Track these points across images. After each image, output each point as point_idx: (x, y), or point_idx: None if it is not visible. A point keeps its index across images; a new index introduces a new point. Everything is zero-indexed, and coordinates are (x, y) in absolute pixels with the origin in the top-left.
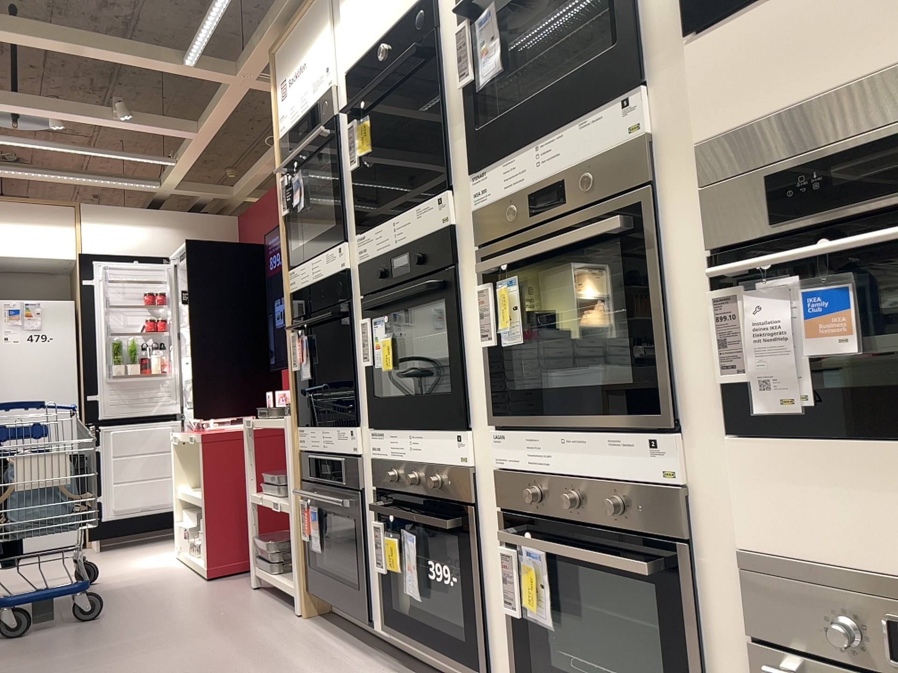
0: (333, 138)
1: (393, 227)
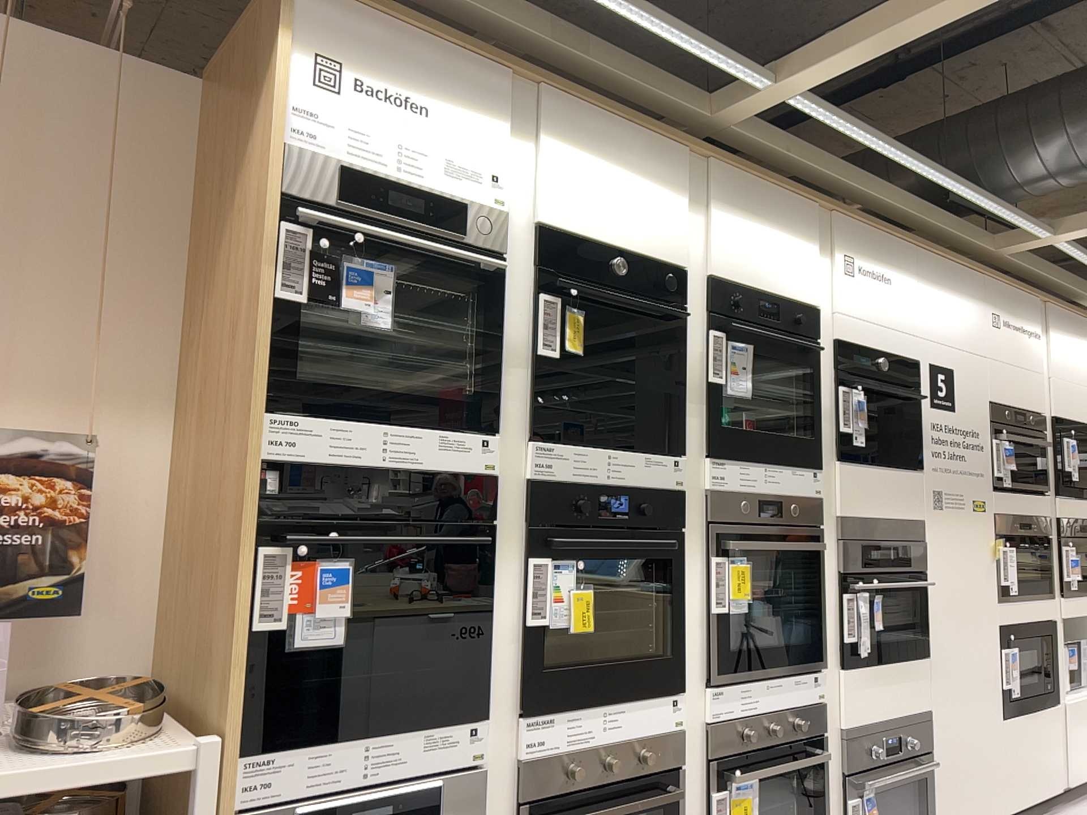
0: (499, 285)
1: (606, 459)
